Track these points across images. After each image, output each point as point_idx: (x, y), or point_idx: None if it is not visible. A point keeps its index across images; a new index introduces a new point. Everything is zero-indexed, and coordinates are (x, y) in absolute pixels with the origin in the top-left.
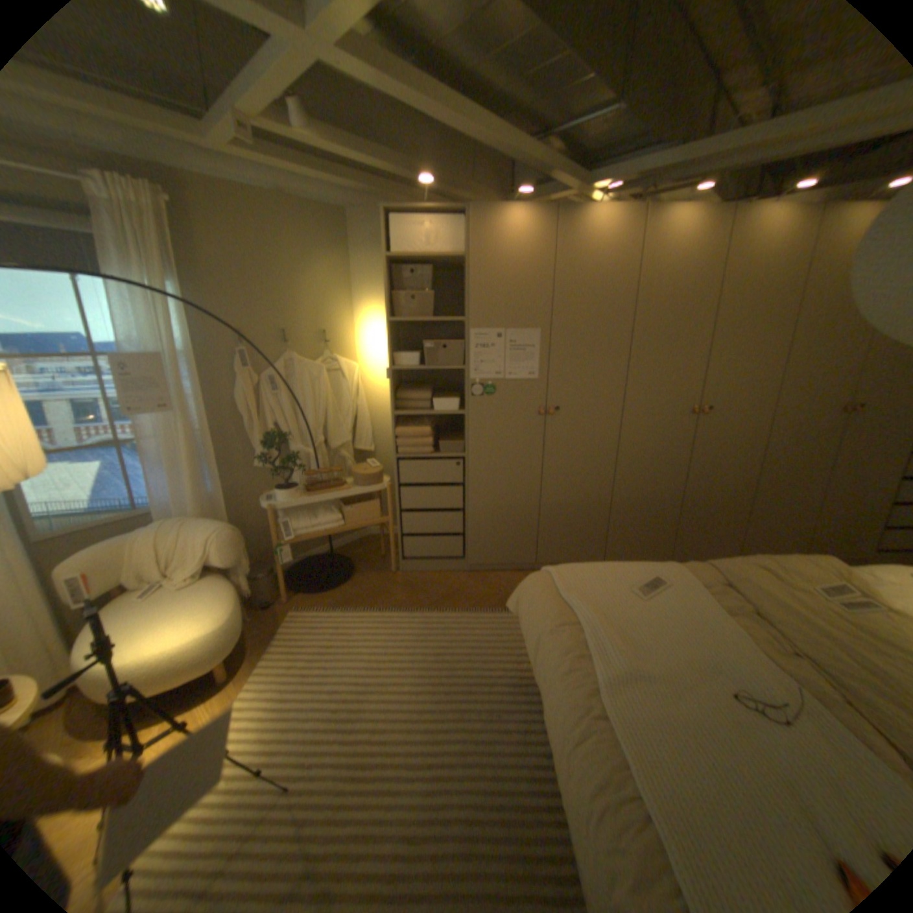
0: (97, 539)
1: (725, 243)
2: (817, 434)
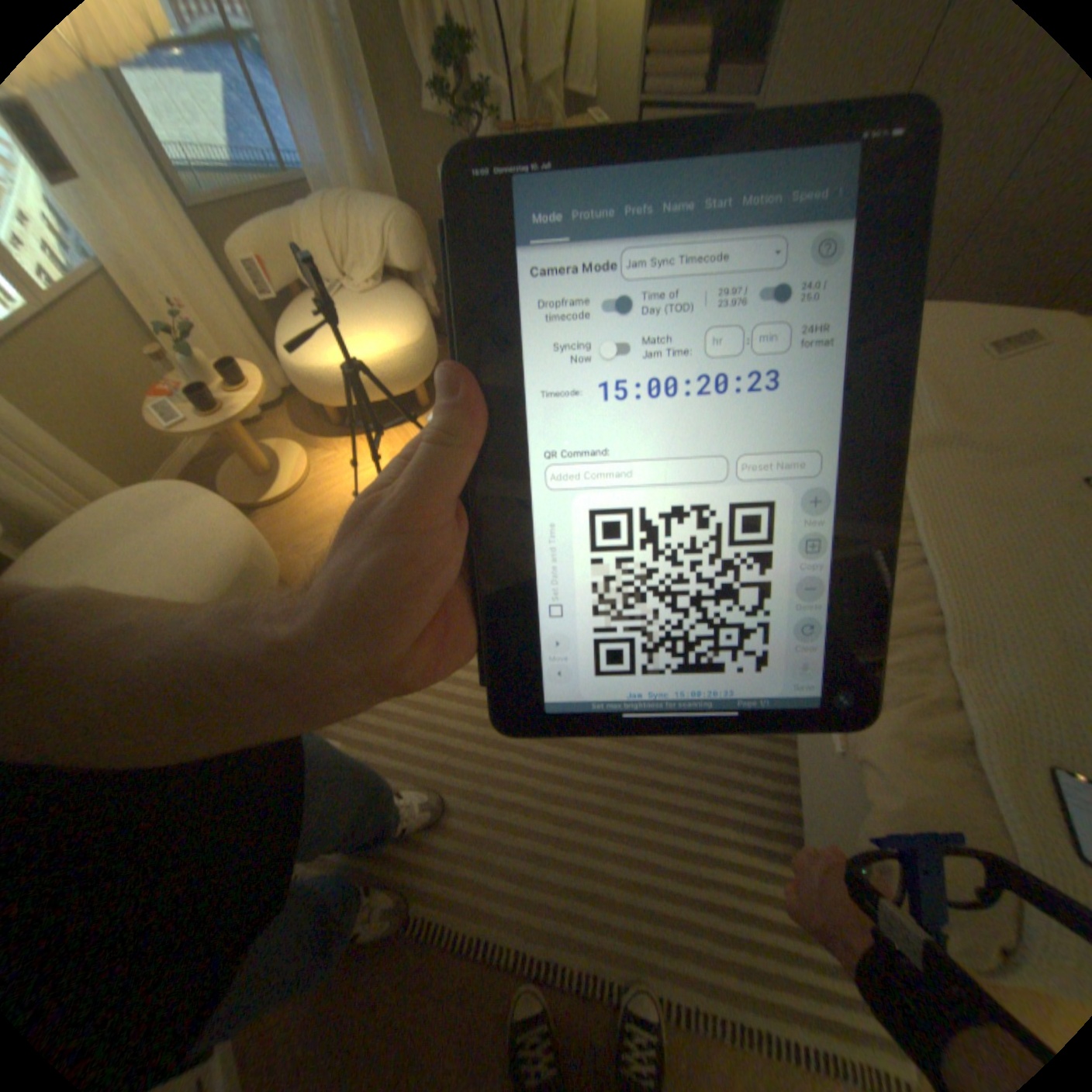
0: (253, 214)
1: None
2: None
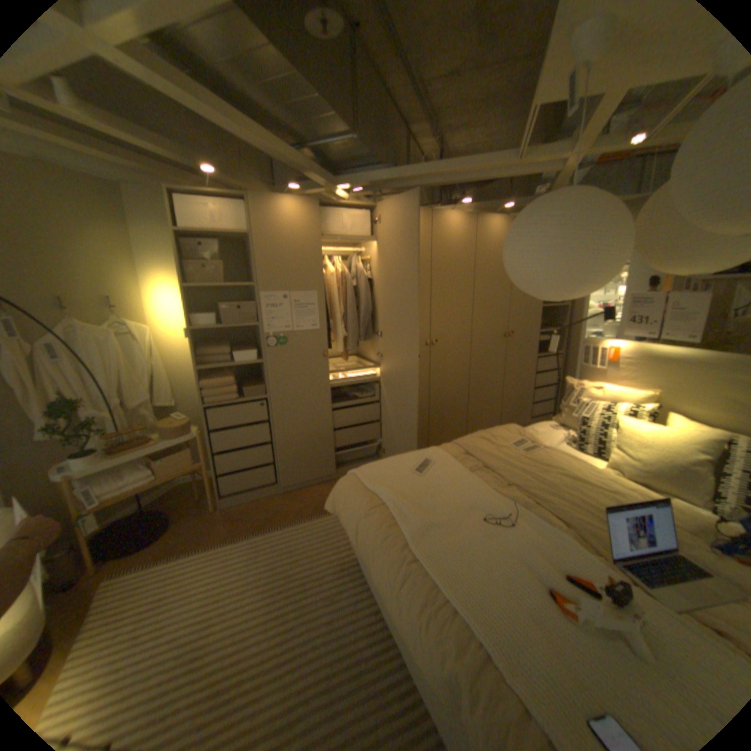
0: None
1: (429, 234)
2: (493, 352)
